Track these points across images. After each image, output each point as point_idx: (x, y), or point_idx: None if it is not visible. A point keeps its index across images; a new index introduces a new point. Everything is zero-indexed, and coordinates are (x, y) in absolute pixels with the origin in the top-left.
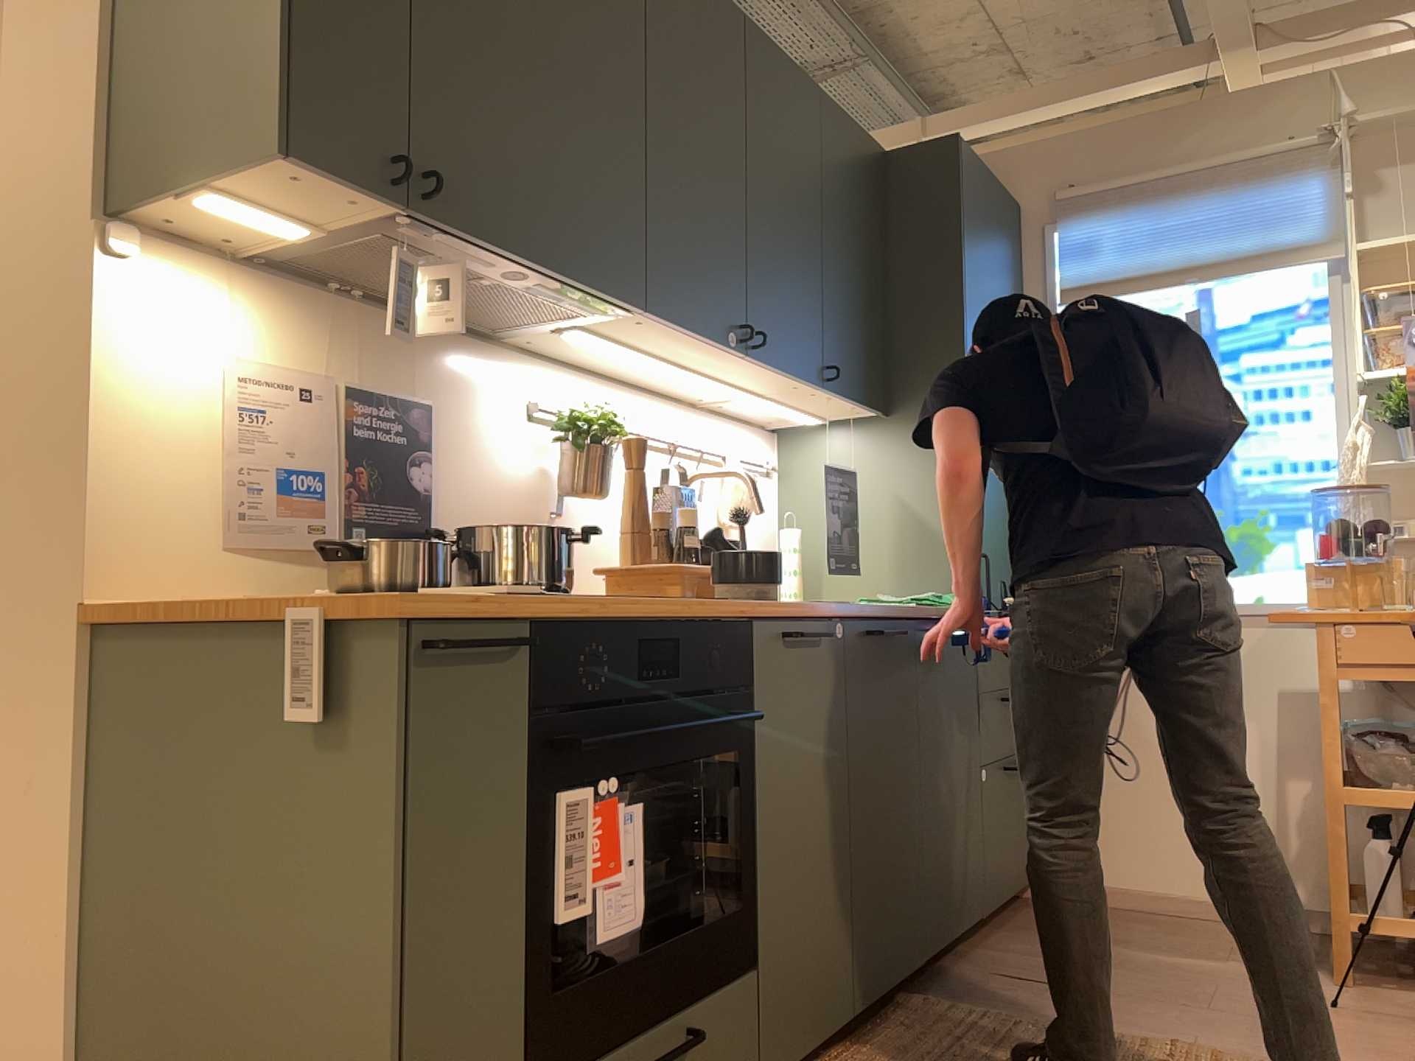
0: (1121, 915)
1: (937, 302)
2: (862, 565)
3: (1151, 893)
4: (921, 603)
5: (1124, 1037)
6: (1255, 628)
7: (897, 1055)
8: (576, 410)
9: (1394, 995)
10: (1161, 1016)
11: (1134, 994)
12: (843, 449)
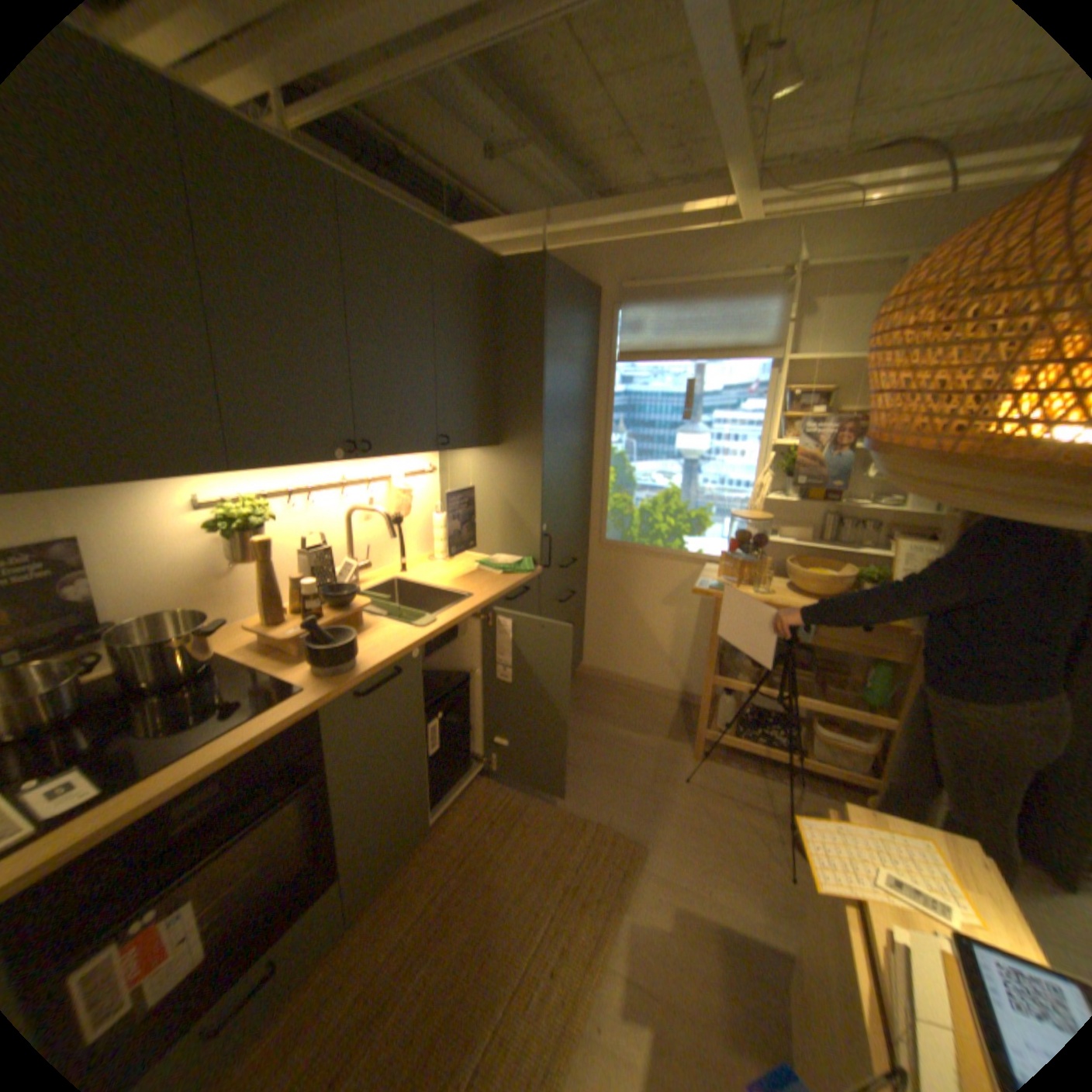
0: (611, 691)
1: (527, 377)
2: (482, 532)
3: (627, 679)
4: (504, 572)
5: (574, 821)
6: (695, 566)
7: (453, 844)
8: (227, 506)
9: (717, 771)
10: (600, 795)
11: (594, 772)
12: (473, 462)
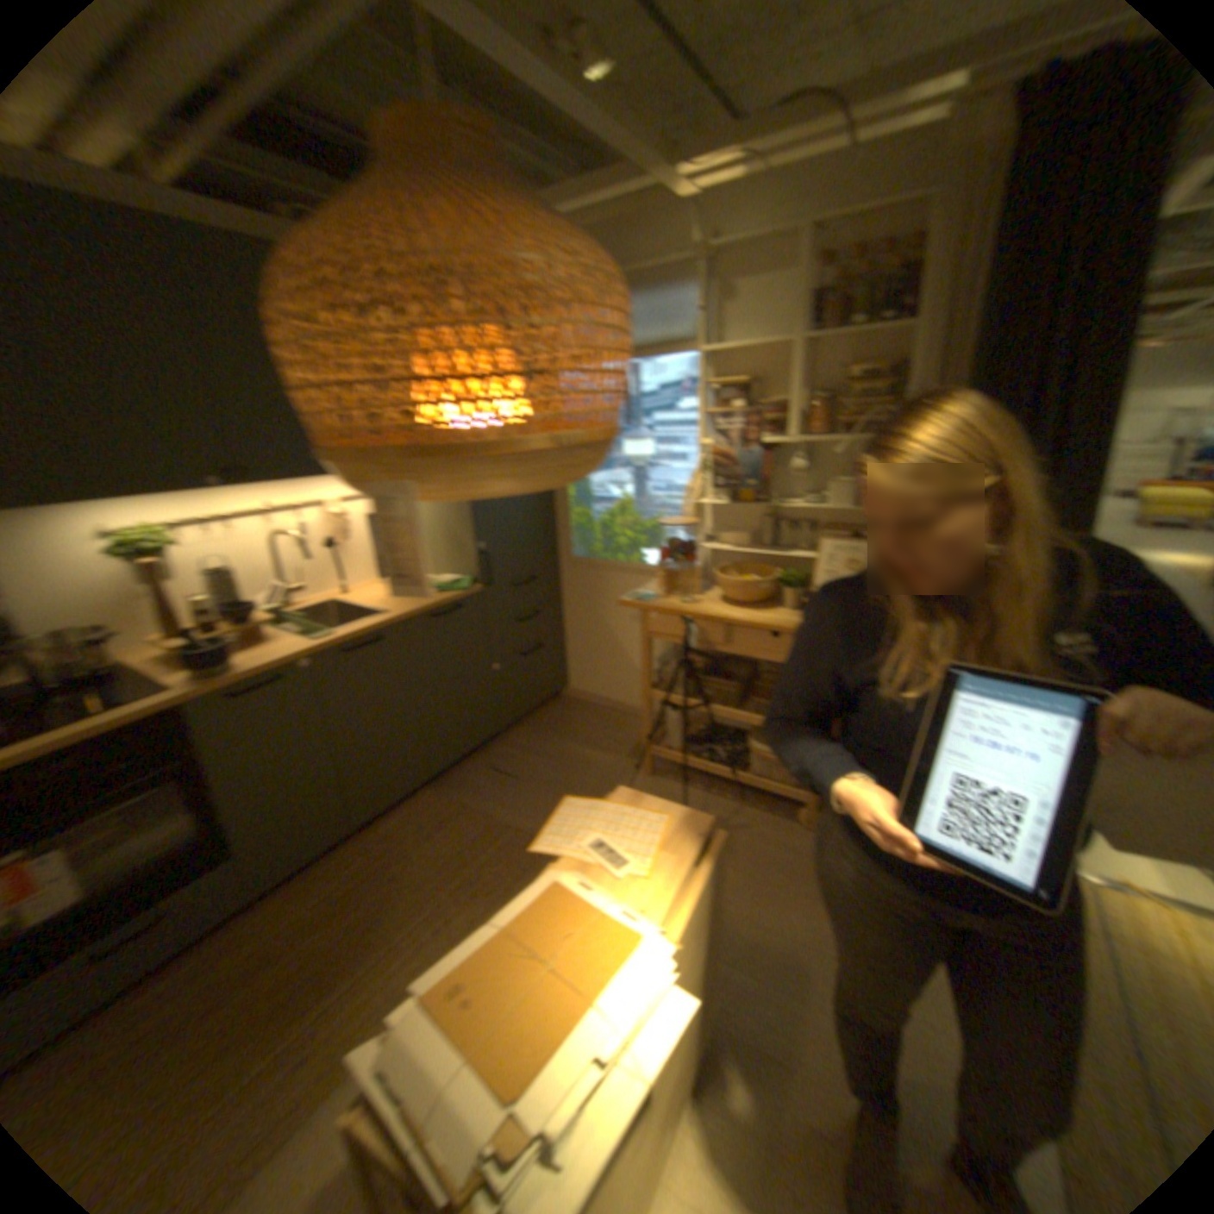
0: (590, 713)
1: None
2: (426, 554)
3: (607, 701)
4: (434, 591)
5: (495, 828)
6: (653, 580)
7: (375, 846)
8: (117, 536)
9: (661, 786)
10: (532, 807)
11: (536, 787)
12: None
